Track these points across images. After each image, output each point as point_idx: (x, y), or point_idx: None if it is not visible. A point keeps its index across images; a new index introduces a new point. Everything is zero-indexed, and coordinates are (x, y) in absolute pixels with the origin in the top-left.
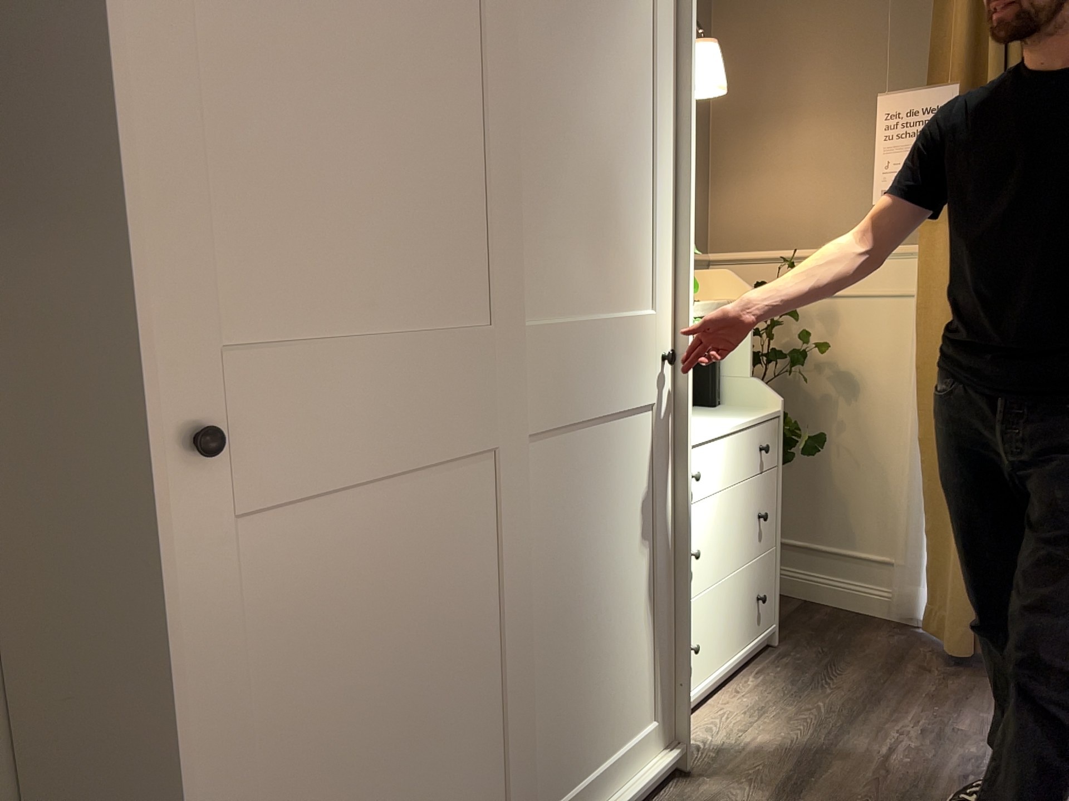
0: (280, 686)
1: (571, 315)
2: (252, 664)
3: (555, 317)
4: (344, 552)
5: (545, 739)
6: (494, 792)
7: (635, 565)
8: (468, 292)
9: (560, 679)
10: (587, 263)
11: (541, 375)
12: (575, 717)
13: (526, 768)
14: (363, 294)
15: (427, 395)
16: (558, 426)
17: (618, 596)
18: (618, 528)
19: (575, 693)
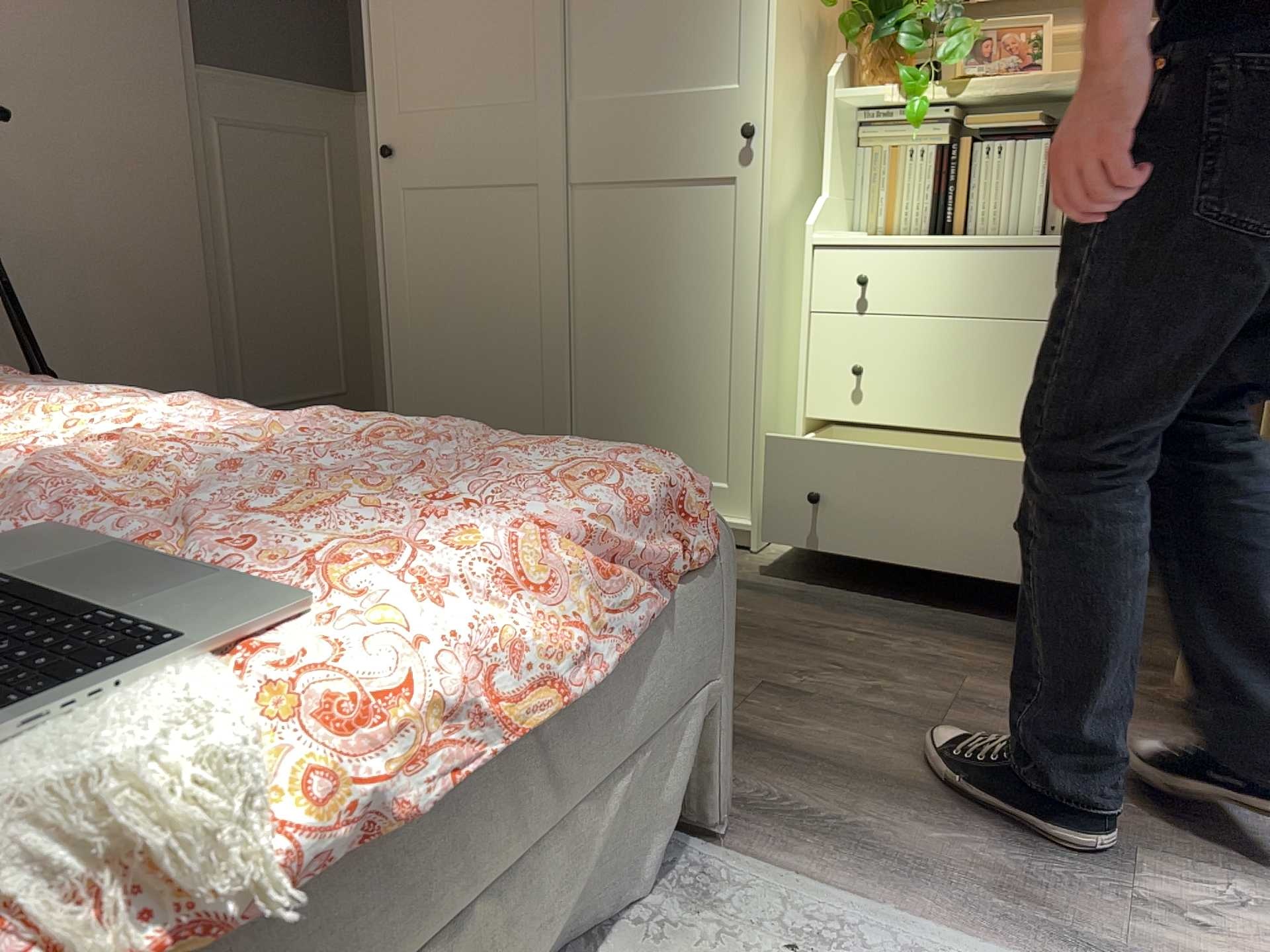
0: (413, 278)
1: (623, 91)
2: (400, 260)
3: (606, 94)
4: (442, 223)
5: (591, 419)
6: (531, 417)
7: (705, 330)
8: (515, 78)
9: (608, 383)
10: (645, 45)
11: (588, 139)
12: (623, 423)
13: (554, 418)
14: (451, 84)
15: (483, 143)
16: (607, 181)
17: (680, 349)
18: (681, 287)
19: (623, 404)
